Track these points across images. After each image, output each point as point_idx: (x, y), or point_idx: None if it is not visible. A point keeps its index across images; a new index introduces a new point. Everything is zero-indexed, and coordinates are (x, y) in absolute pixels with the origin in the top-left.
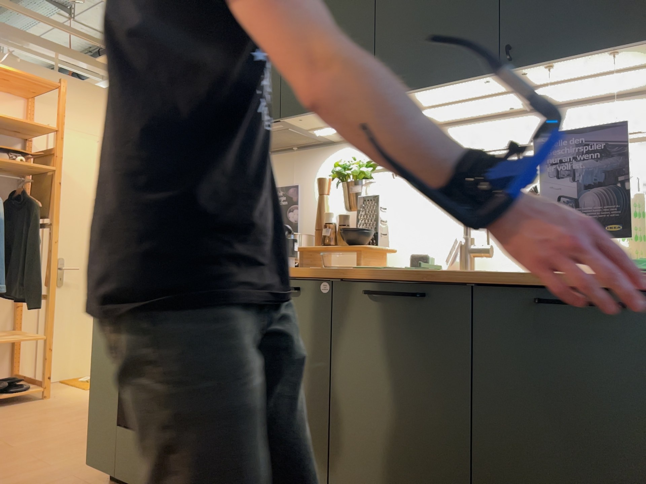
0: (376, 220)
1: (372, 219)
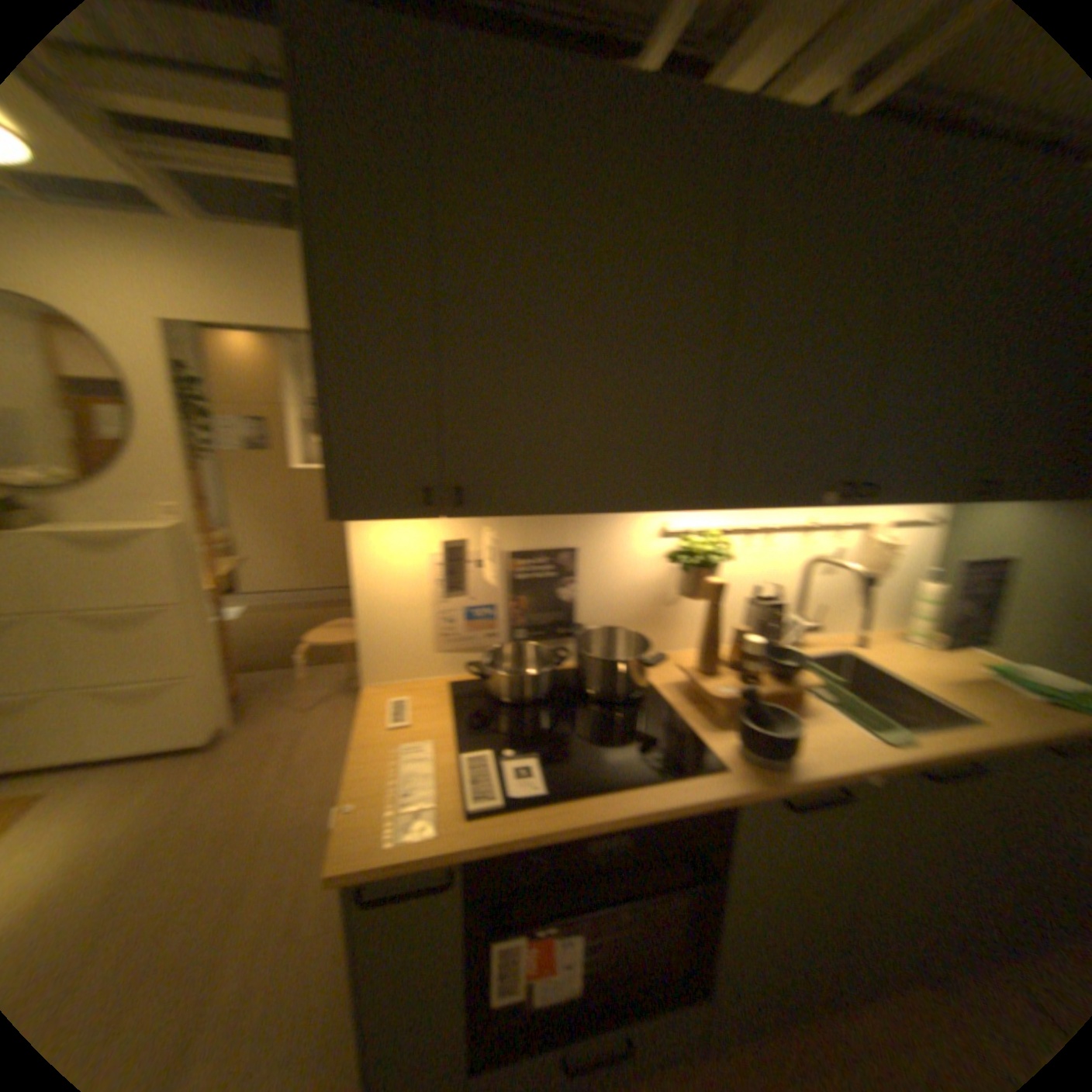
0: (775, 629)
1: (778, 632)
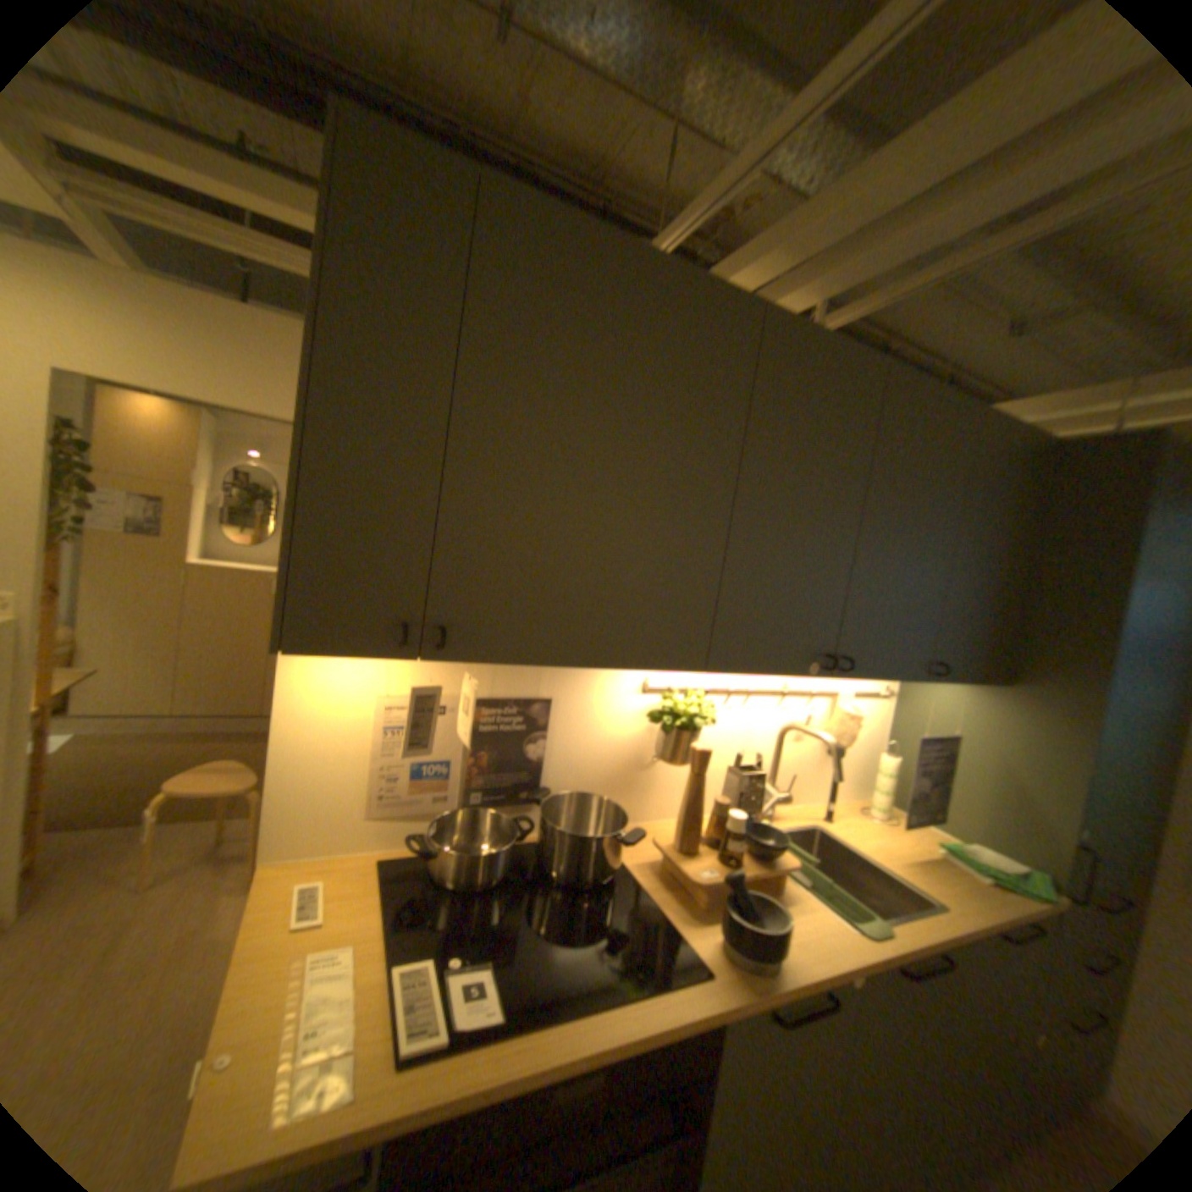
0: (753, 802)
1: (757, 806)
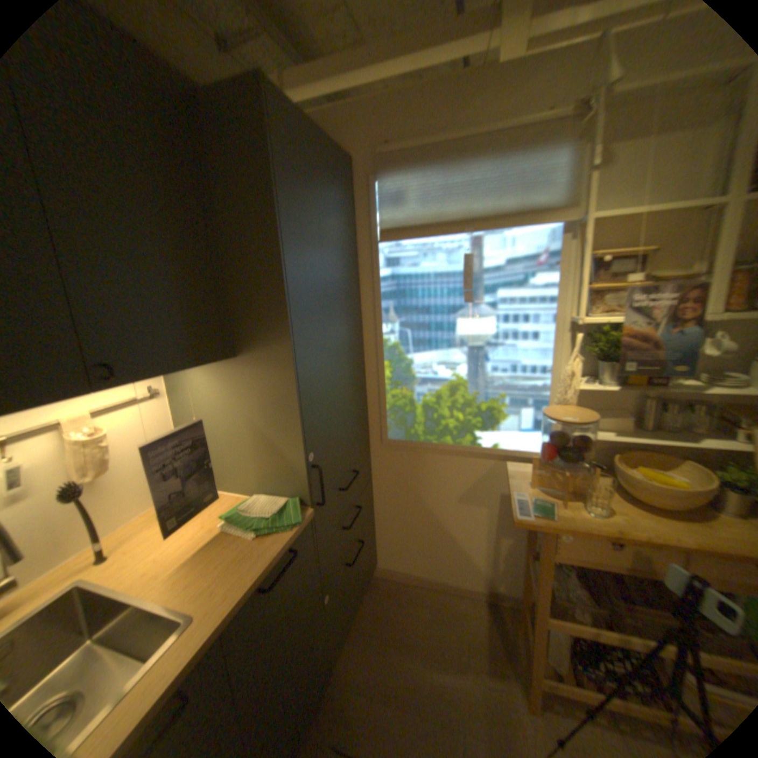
0: None
1: None
